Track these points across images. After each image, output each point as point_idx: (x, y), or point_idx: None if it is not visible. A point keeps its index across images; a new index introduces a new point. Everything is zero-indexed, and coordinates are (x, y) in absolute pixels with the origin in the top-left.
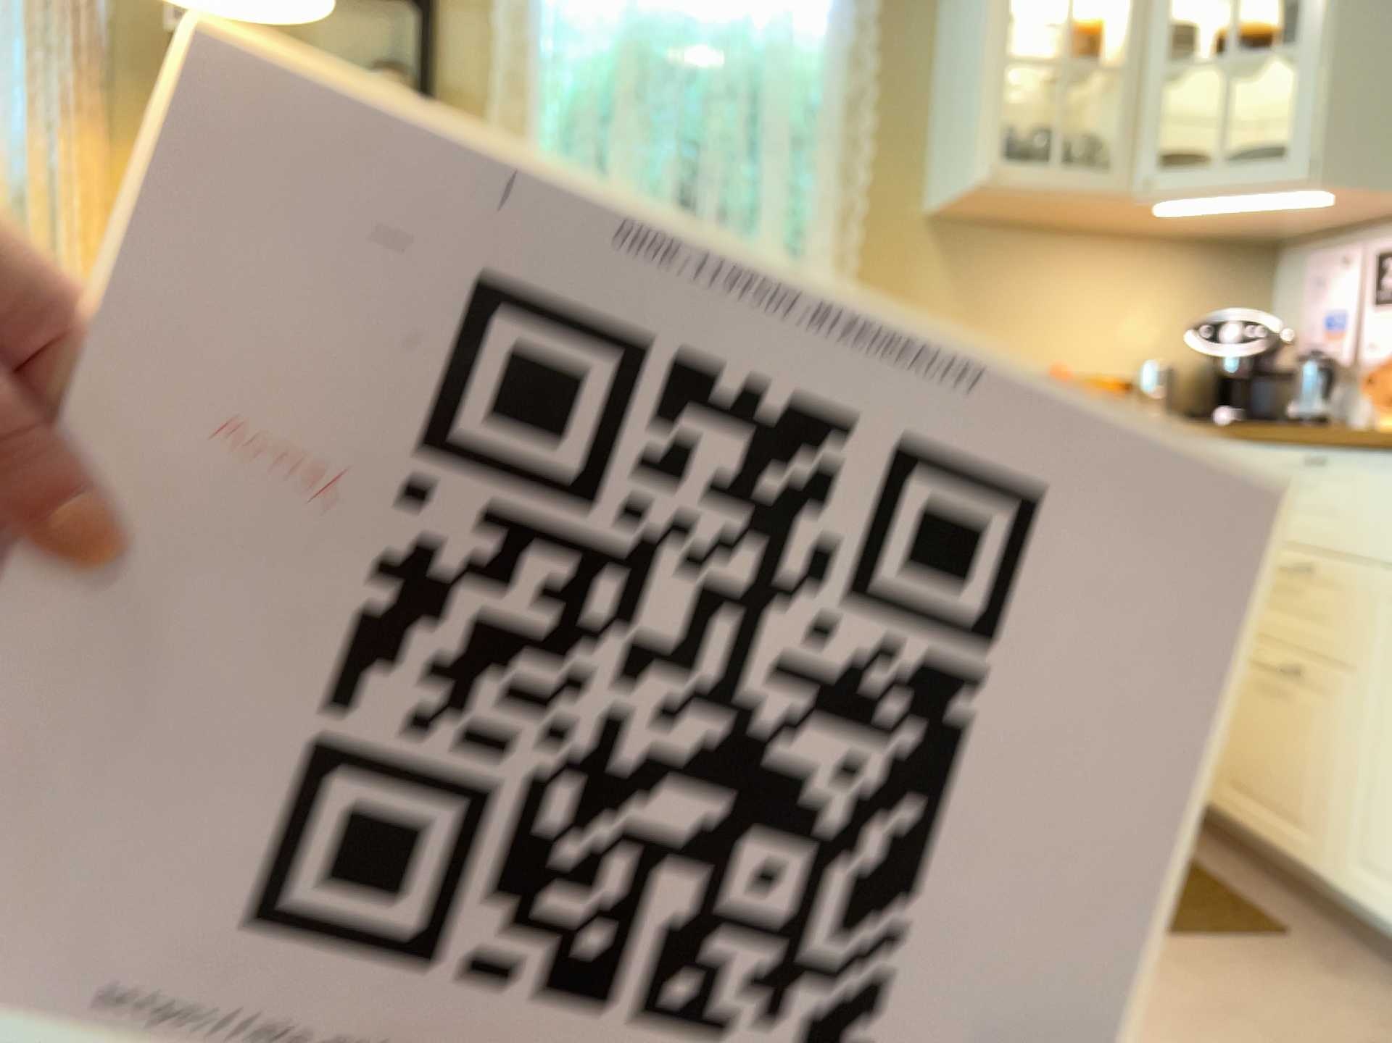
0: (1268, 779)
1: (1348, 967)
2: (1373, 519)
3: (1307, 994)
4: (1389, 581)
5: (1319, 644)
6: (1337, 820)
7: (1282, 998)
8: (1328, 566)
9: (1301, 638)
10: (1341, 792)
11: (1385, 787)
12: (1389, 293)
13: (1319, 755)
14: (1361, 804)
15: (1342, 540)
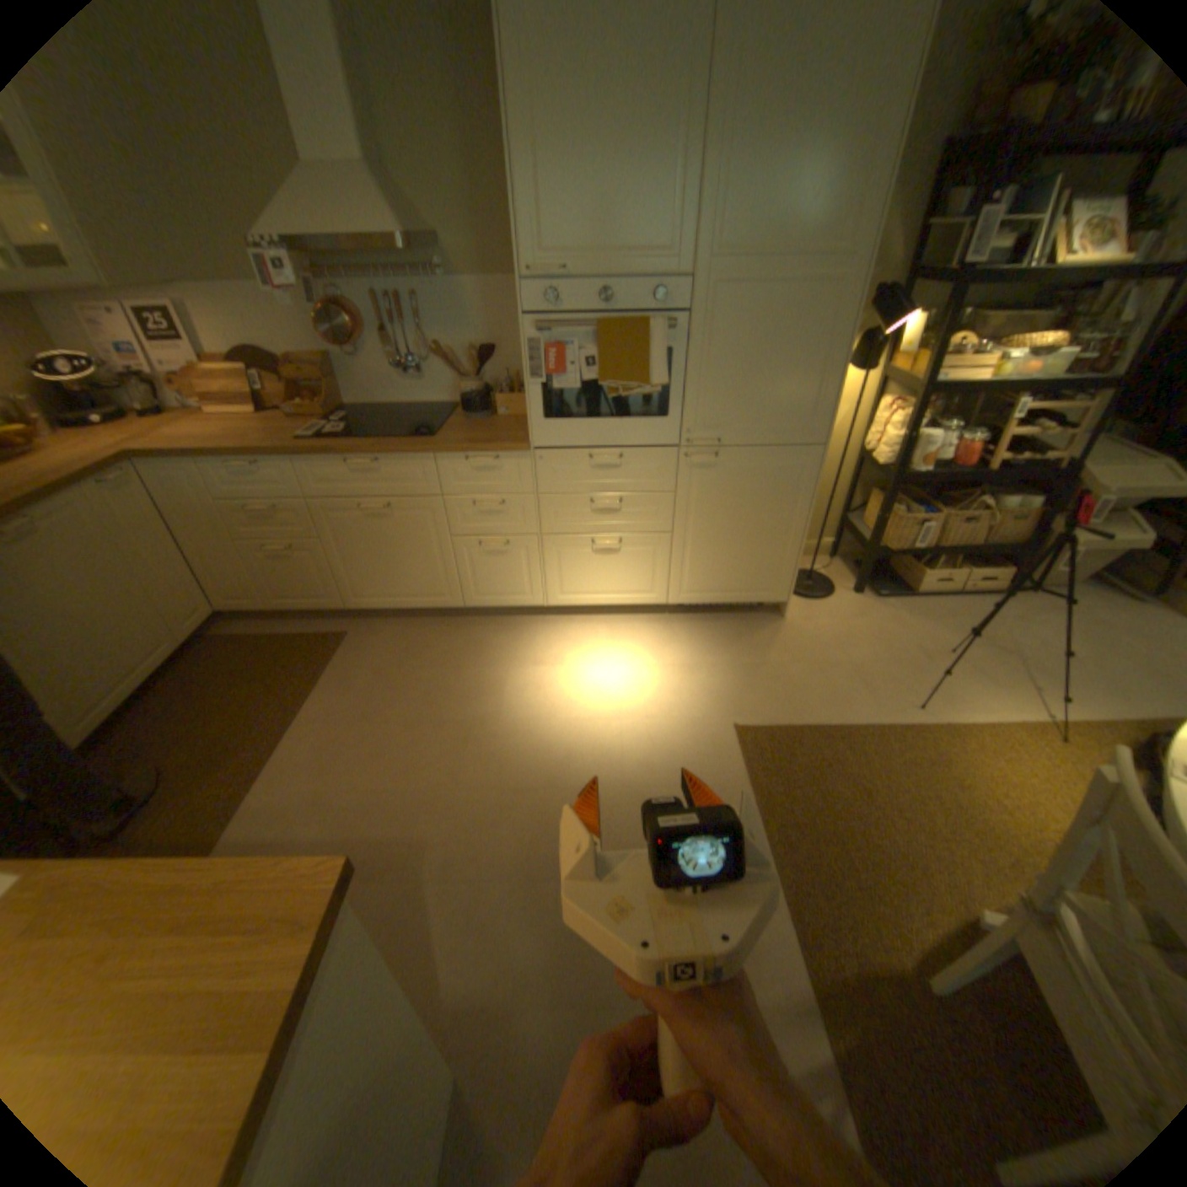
0: (292, 590)
1: (366, 629)
2: (294, 483)
3: (373, 646)
4: (314, 504)
5: (291, 535)
6: (333, 589)
7: (372, 653)
8: (279, 505)
9: (279, 535)
10: (330, 581)
11: (349, 572)
12: (150, 336)
13: (313, 572)
14: (341, 581)
15: (281, 493)
